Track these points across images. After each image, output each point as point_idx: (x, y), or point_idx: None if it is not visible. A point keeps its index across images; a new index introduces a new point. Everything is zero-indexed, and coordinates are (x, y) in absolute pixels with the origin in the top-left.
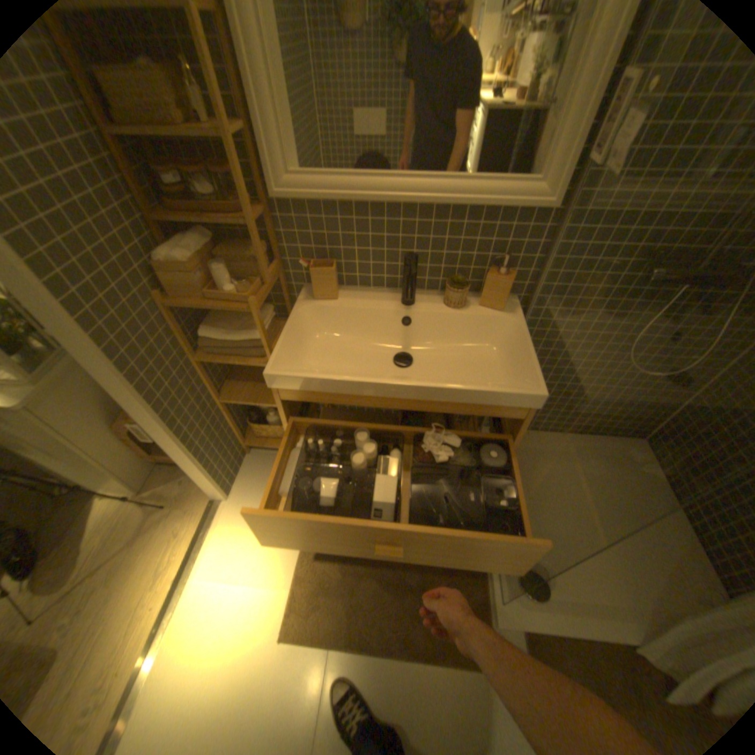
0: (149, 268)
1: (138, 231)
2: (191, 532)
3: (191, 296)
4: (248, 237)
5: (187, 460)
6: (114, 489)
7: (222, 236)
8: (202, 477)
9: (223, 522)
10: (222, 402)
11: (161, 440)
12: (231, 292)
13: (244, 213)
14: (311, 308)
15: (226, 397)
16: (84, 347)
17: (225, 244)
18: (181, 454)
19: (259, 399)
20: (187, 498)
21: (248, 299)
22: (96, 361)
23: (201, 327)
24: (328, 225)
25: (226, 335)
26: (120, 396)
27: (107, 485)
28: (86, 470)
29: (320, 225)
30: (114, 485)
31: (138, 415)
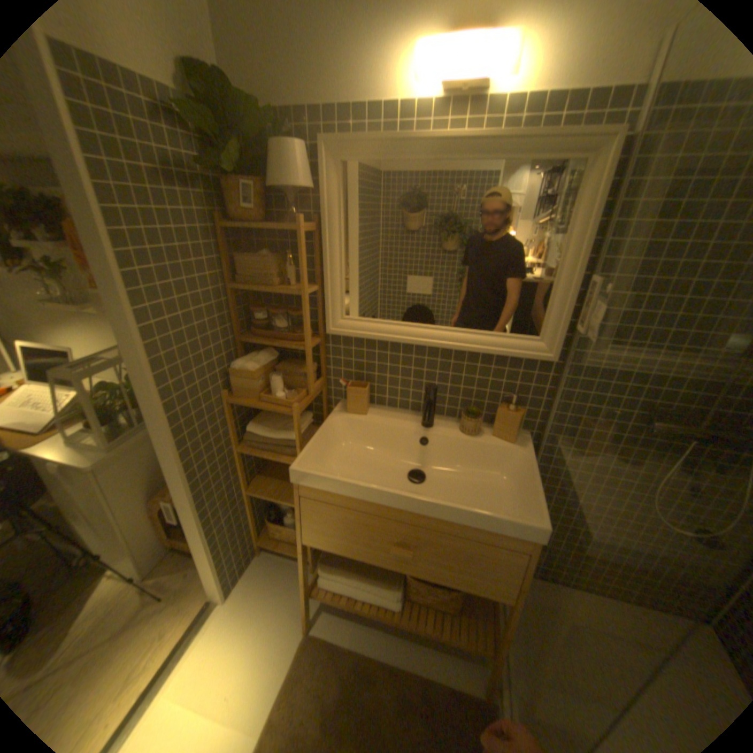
0: (227, 373)
1: (228, 347)
2: (178, 634)
3: (251, 397)
4: (305, 359)
5: (202, 546)
6: (126, 568)
7: (287, 356)
8: (209, 569)
9: (213, 630)
10: (249, 495)
11: (188, 519)
12: (282, 397)
13: (306, 342)
14: (343, 419)
15: (254, 490)
16: (162, 425)
17: (287, 362)
18: (199, 538)
19: (281, 496)
20: (187, 593)
21: (293, 405)
22: (166, 437)
23: (251, 423)
24: (368, 357)
25: (269, 432)
26: (171, 470)
27: (123, 562)
28: (112, 541)
29: (362, 356)
30: (128, 563)
31: (178, 490)
